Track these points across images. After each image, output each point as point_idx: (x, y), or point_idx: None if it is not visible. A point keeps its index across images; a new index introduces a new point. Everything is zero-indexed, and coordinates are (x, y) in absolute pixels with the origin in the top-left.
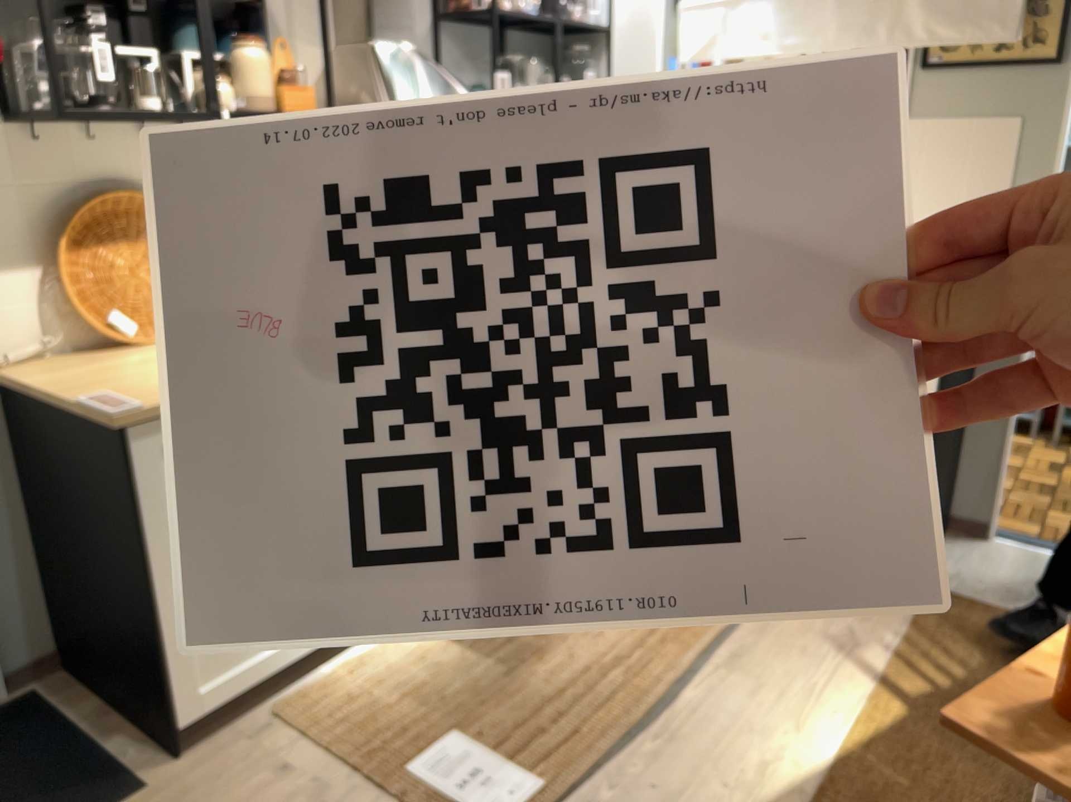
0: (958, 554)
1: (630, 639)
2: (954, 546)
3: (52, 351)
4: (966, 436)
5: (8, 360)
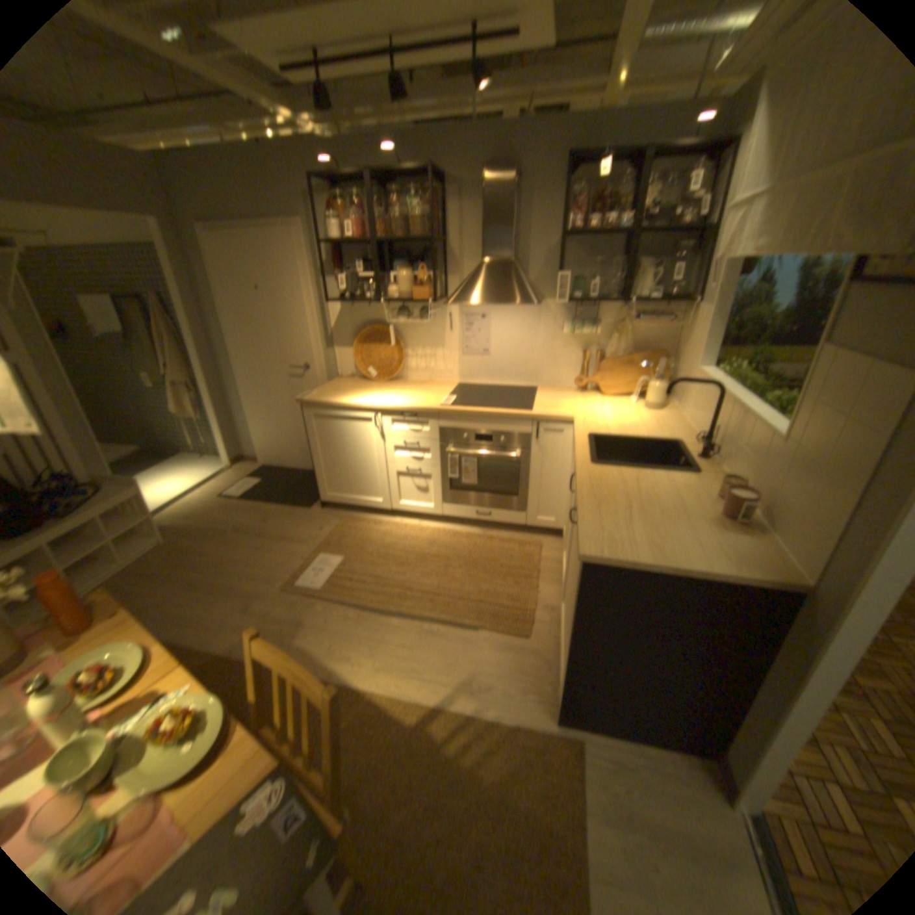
0: (665, 770)
1: (427, 587)
2: (682, 766)
3: (357, 374)
4: (750, 703)
5: (343, 374)
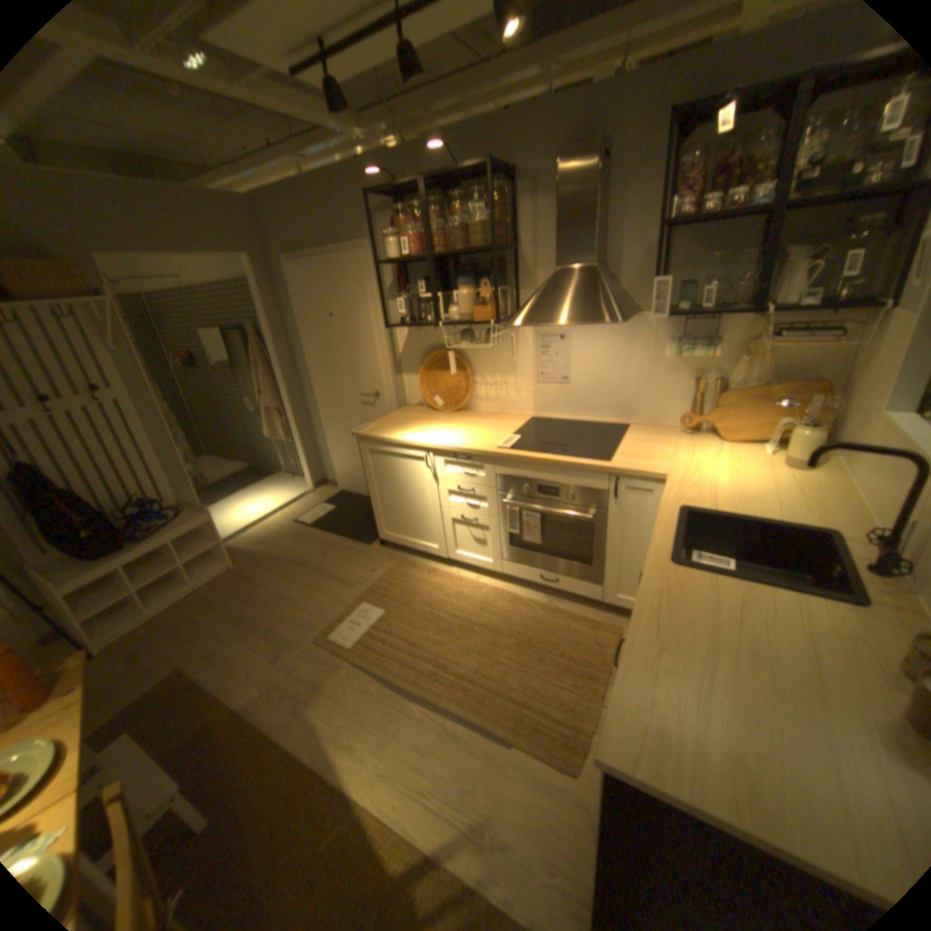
0: None
1: (463, 670)
2: None
3: (424, 404)
4: None
5: (410, 403)
